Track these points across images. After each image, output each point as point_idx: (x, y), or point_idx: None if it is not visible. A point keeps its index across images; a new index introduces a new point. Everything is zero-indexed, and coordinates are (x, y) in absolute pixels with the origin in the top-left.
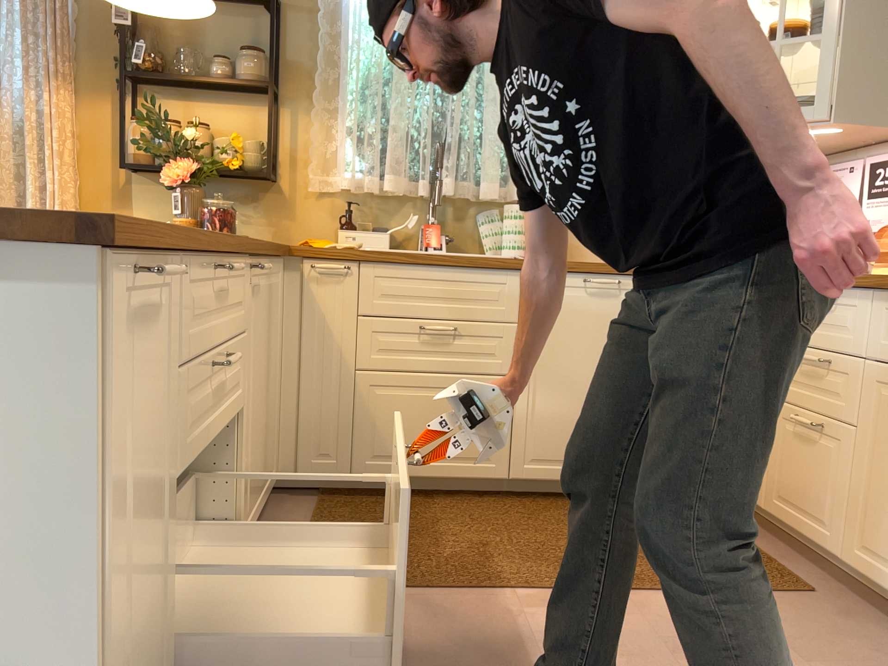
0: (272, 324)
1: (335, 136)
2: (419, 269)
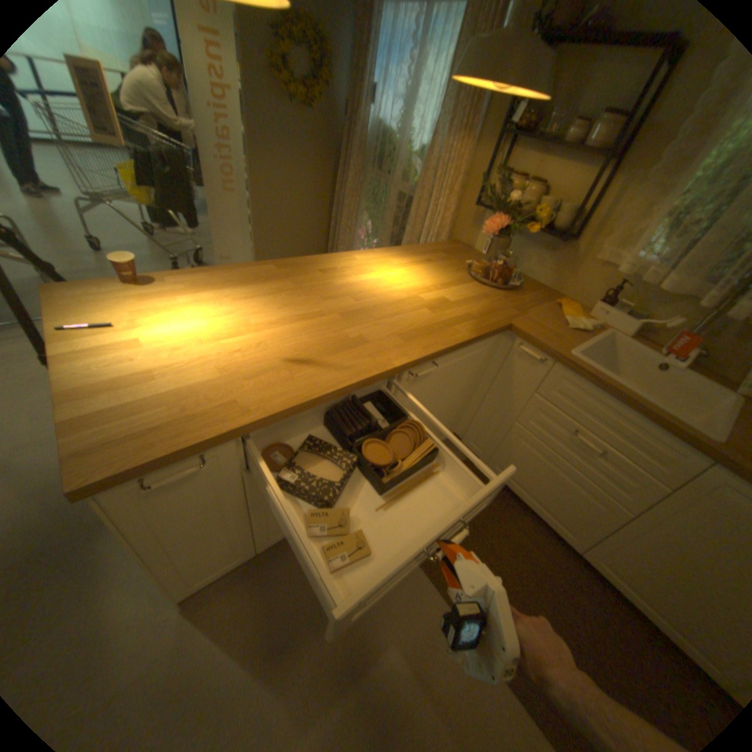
0: (460, 378)
1: (653, 212)
2: (604, 395)
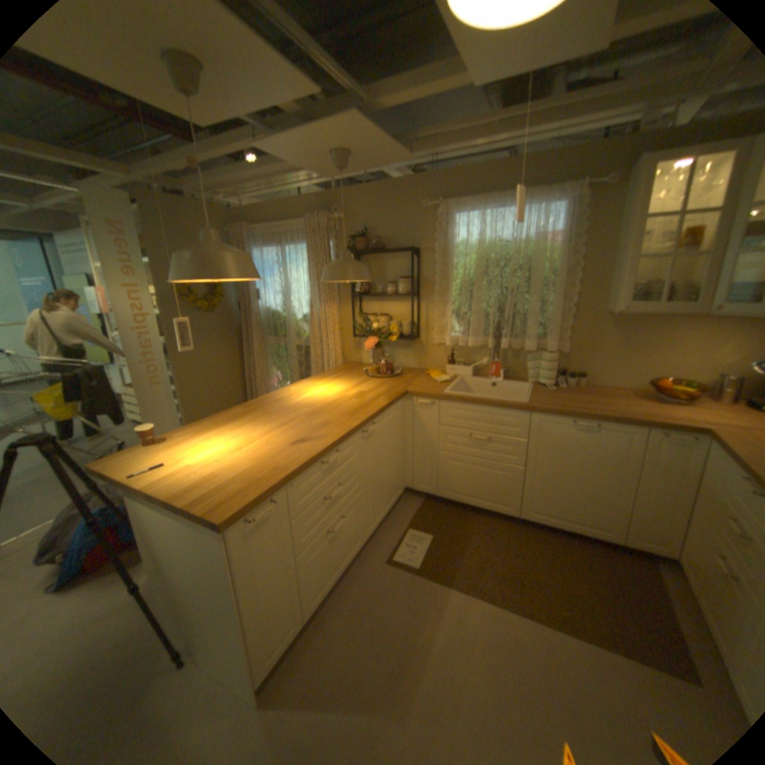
0: (392, 434)
1: (445, 315)
2: (469, 406)
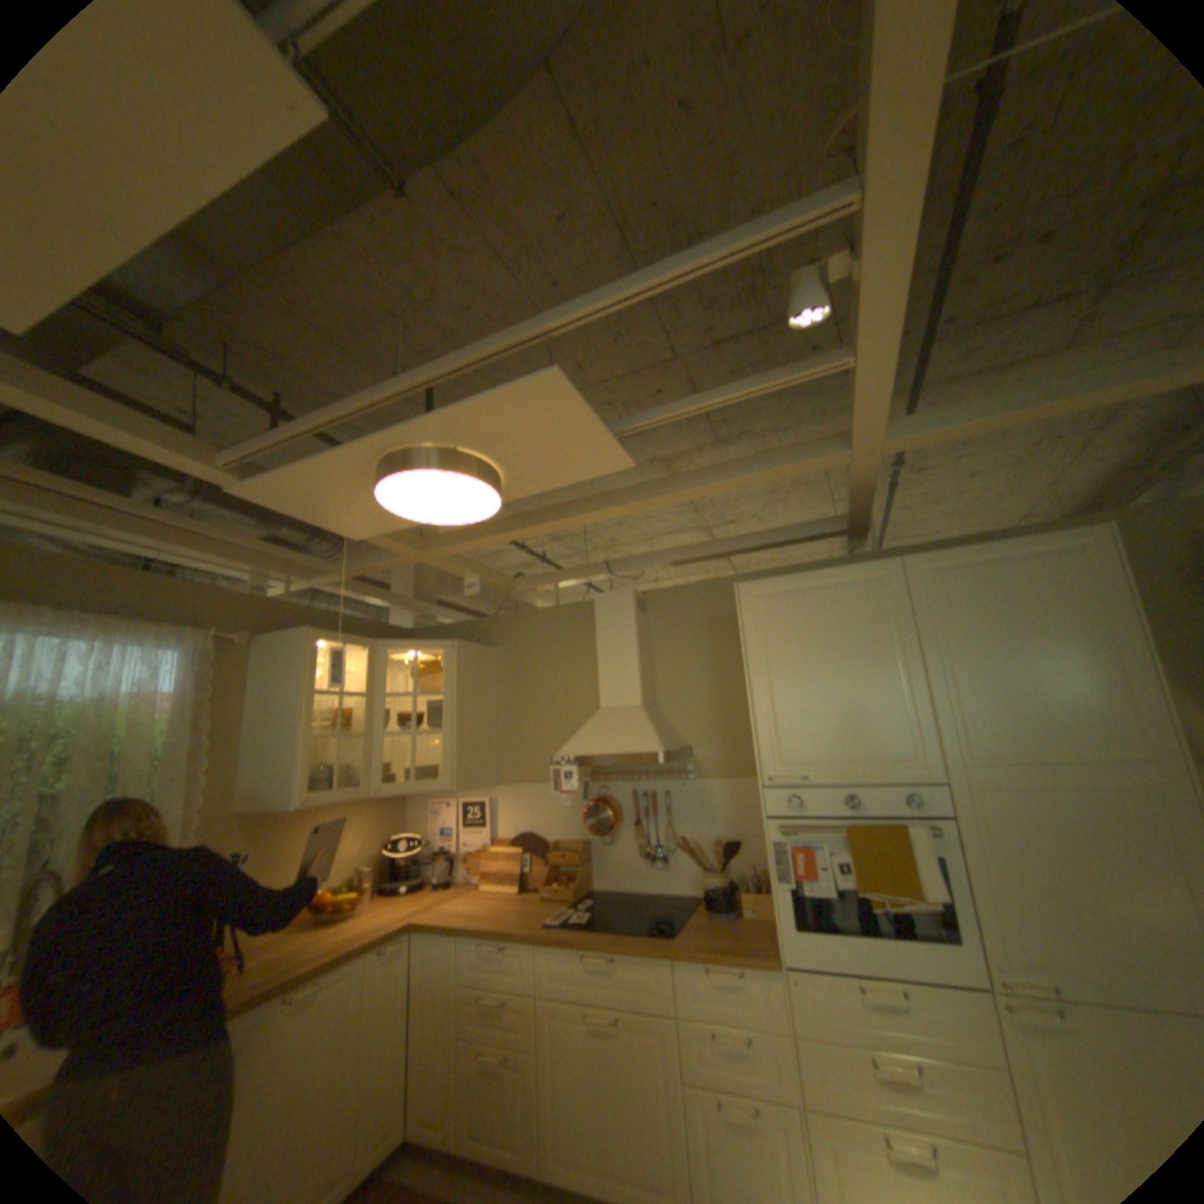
0: None
1: None
2: None
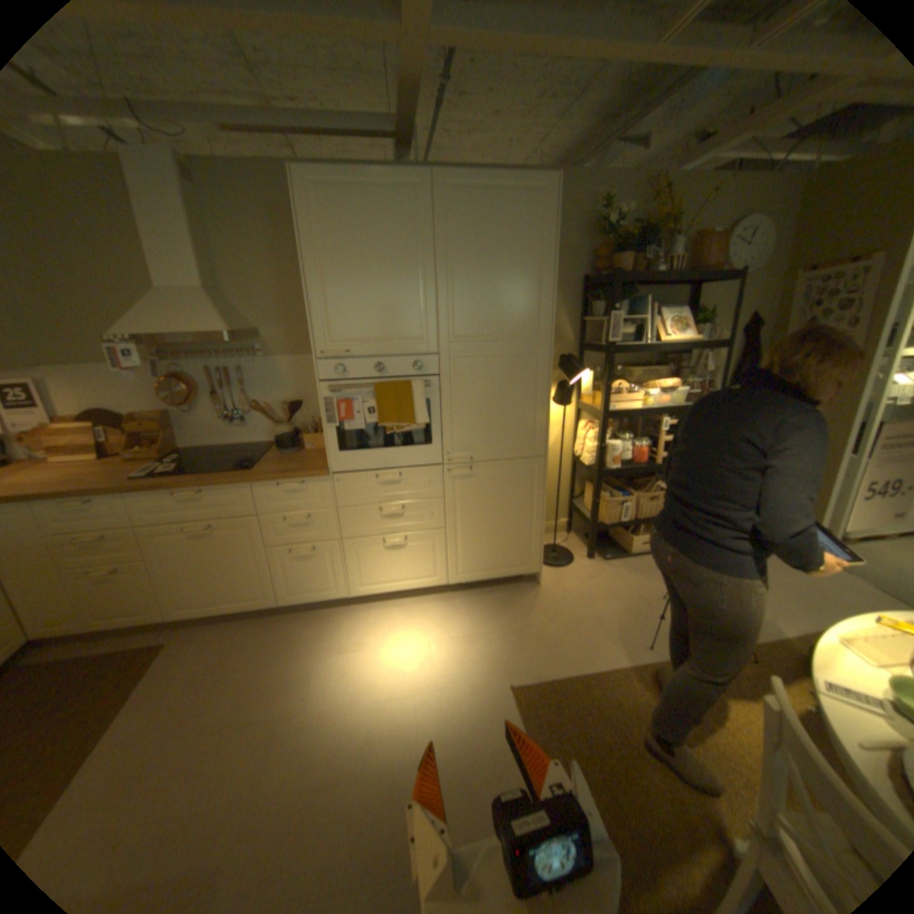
0: None
1: None
2: None
